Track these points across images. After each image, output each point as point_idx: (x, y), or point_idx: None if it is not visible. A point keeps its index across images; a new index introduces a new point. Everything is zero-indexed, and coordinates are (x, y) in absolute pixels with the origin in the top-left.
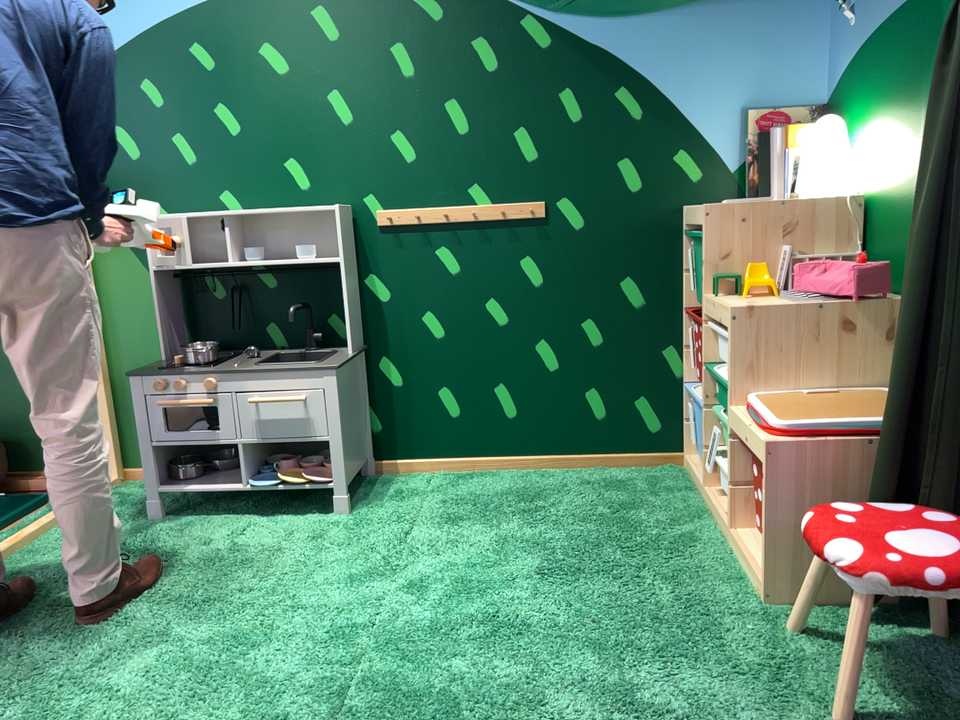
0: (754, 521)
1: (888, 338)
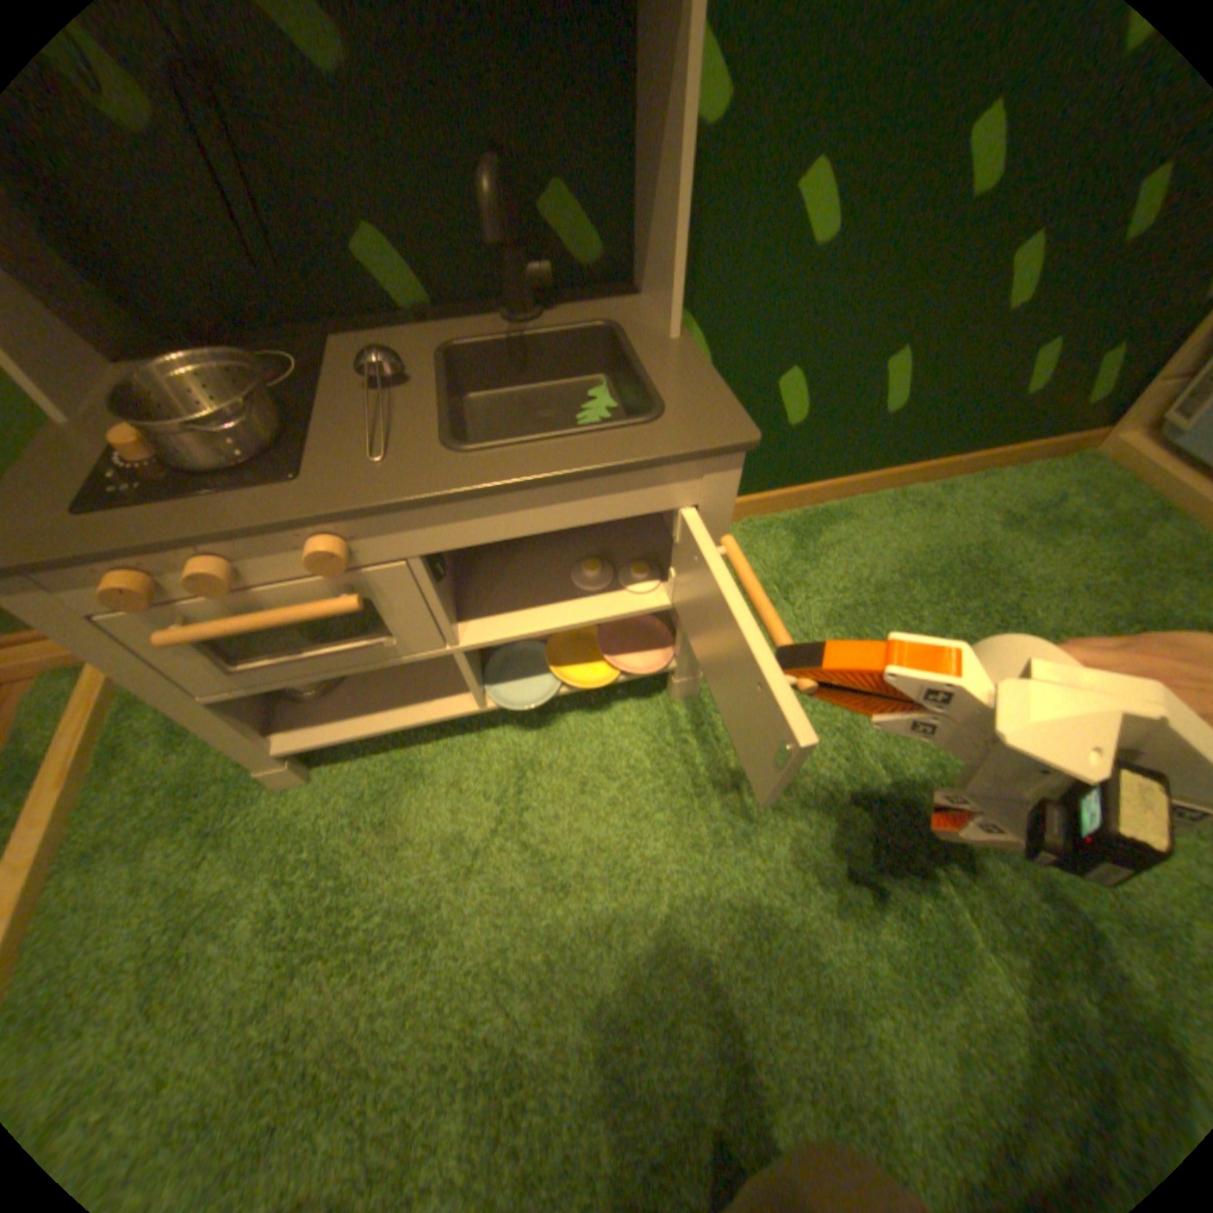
0: None
1: None
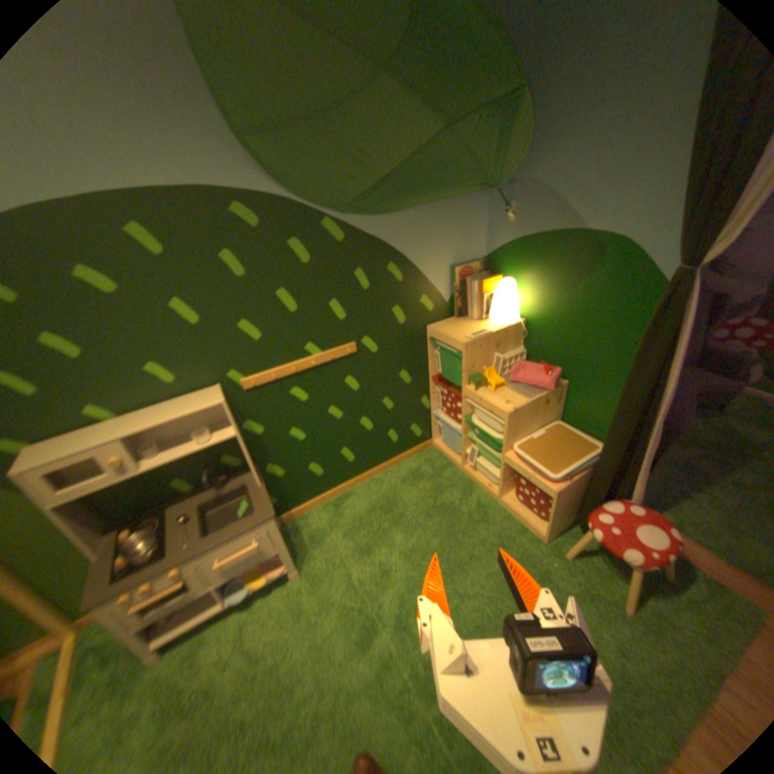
0: (529, 507)
1: (559, 401)
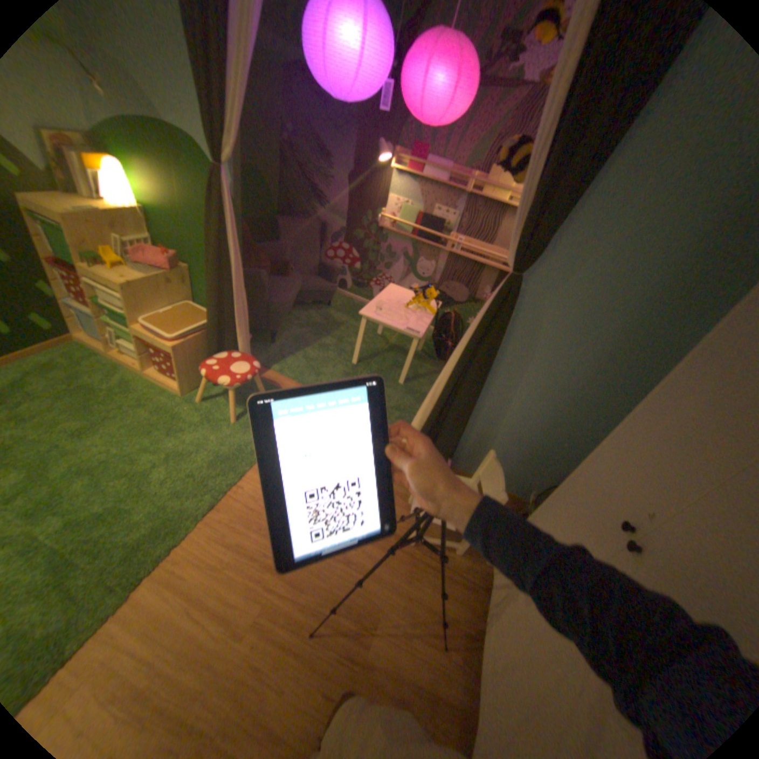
0: (163, 371)
1: (183, 283)
